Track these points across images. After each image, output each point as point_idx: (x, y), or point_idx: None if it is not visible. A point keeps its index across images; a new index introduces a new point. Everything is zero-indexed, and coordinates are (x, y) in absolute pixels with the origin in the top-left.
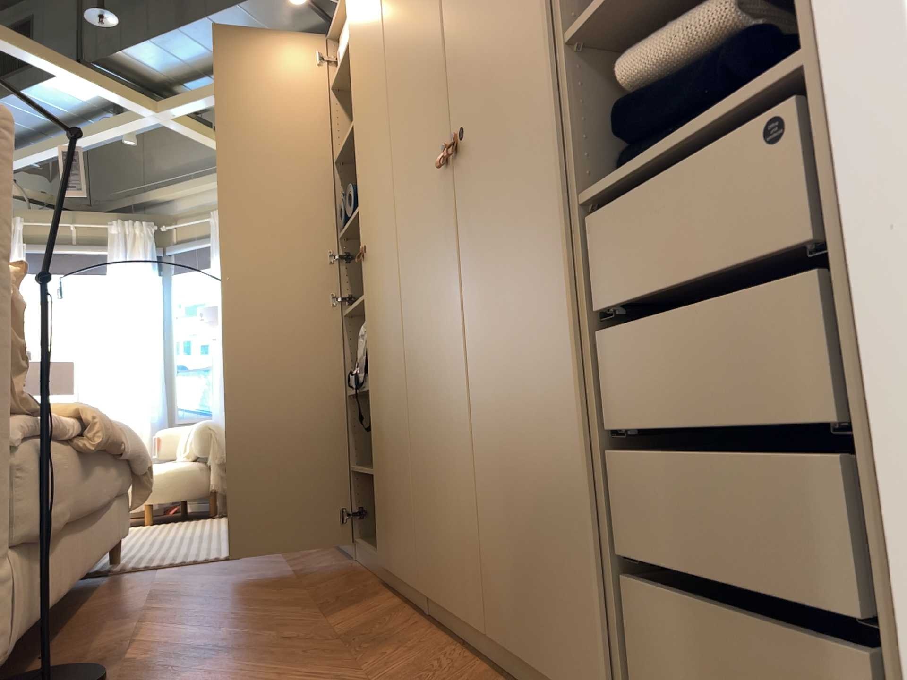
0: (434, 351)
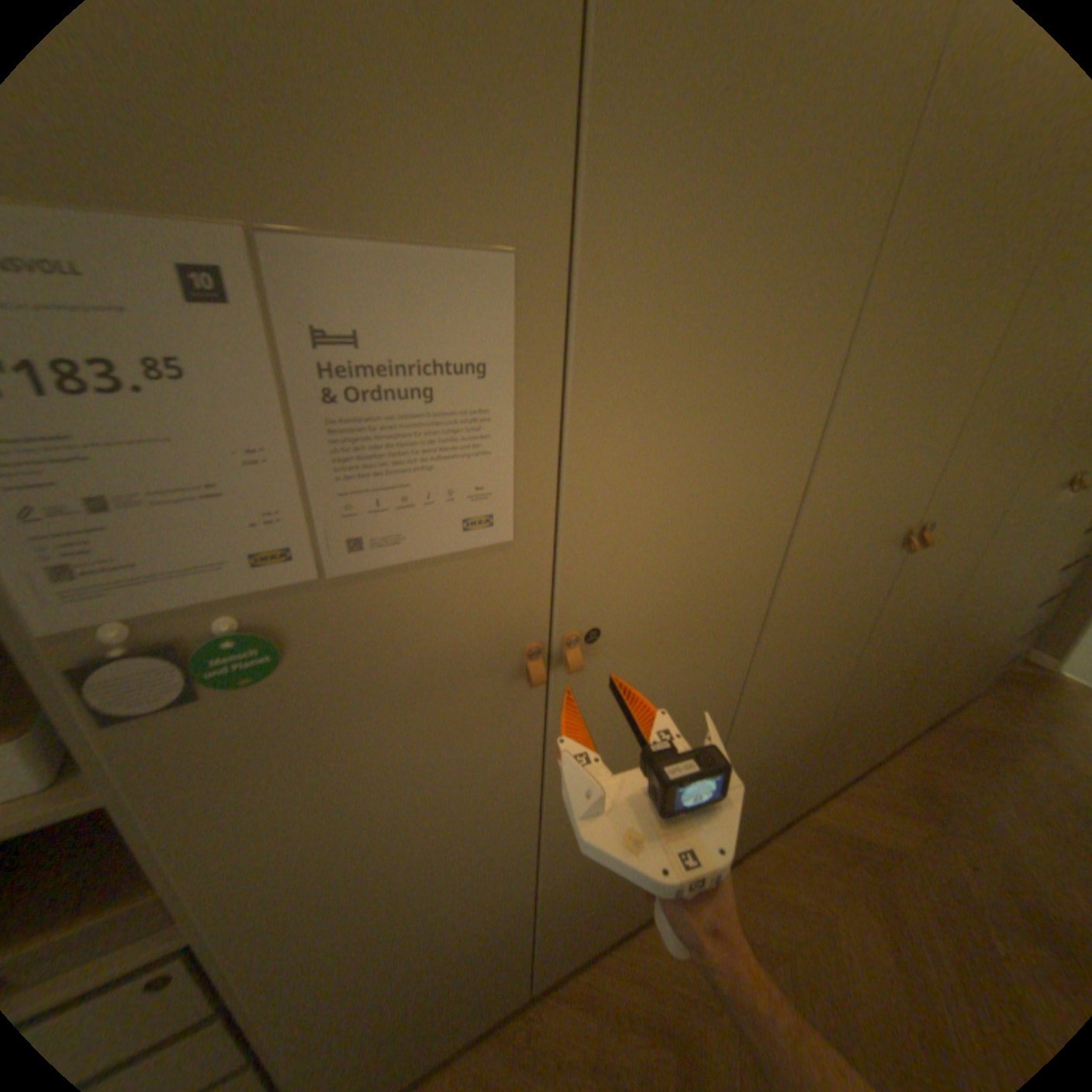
0: (978, 616)
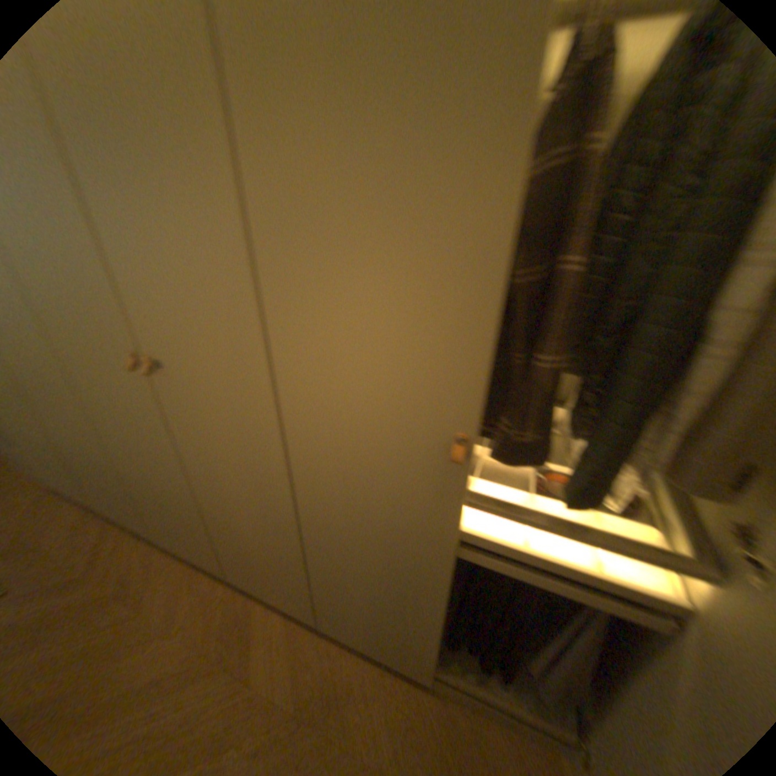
0: (373, 557)
